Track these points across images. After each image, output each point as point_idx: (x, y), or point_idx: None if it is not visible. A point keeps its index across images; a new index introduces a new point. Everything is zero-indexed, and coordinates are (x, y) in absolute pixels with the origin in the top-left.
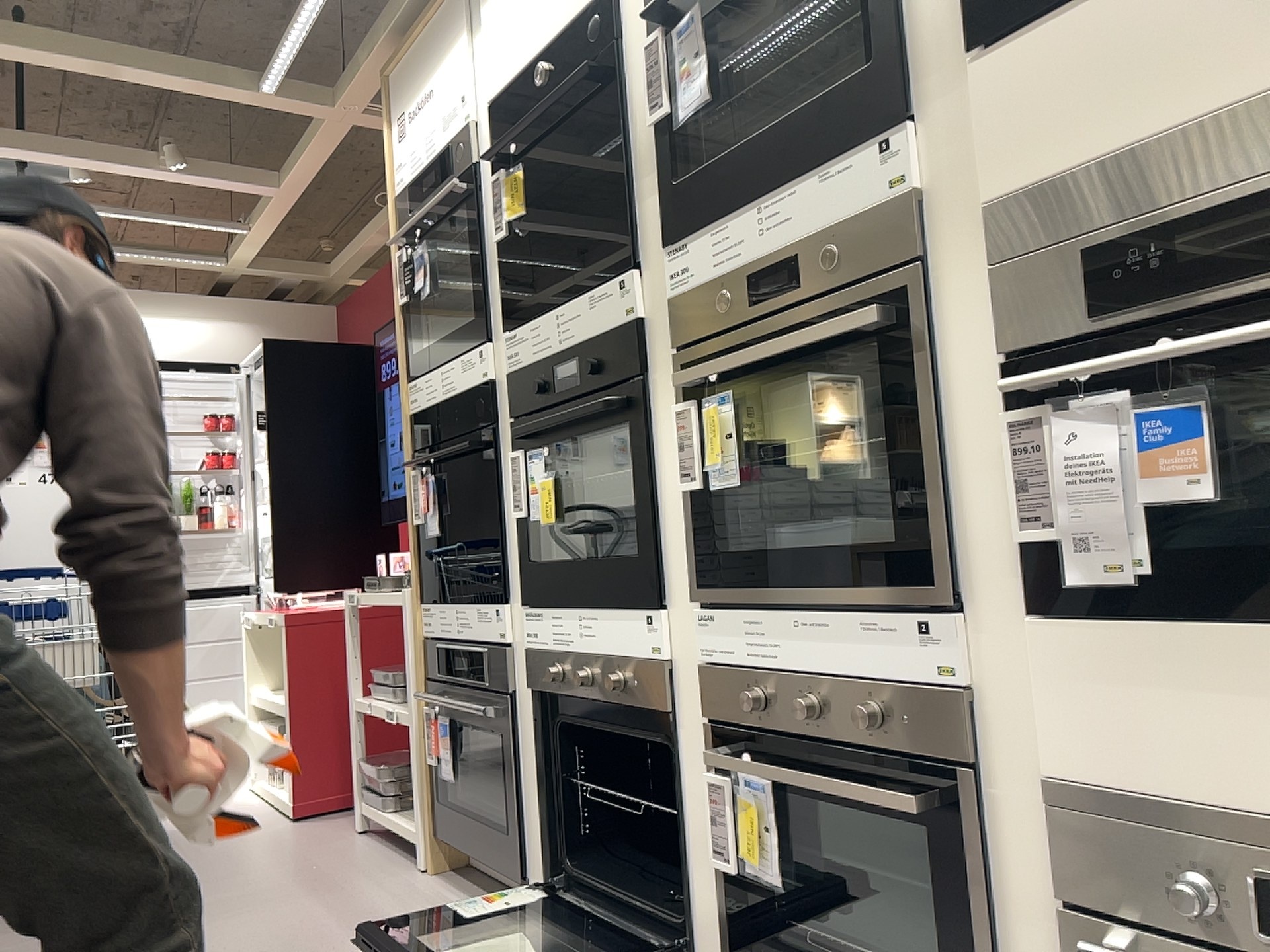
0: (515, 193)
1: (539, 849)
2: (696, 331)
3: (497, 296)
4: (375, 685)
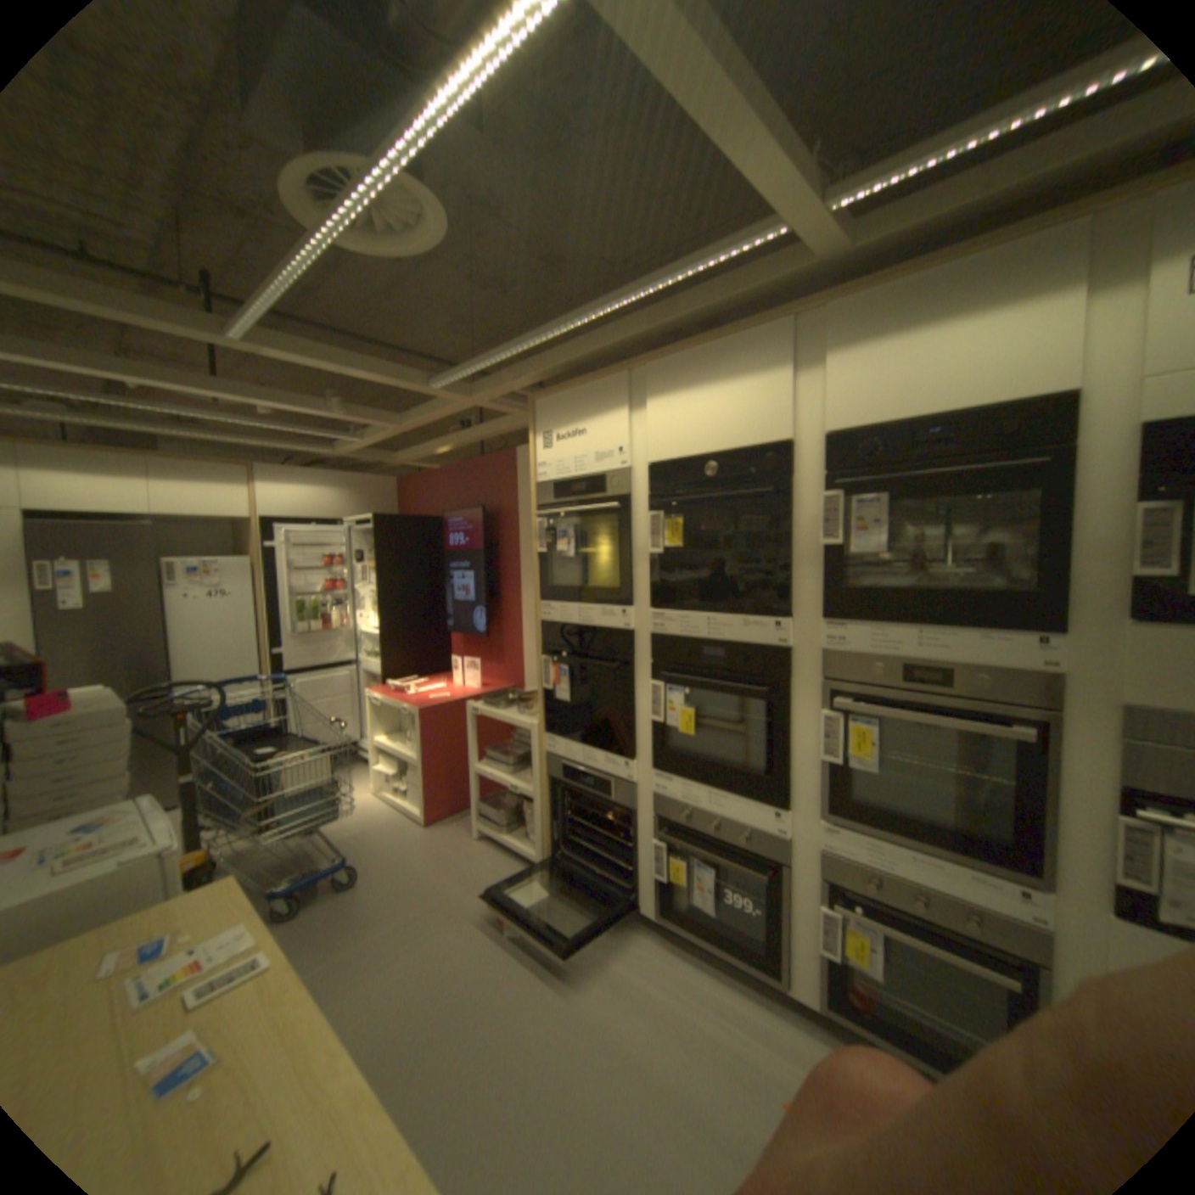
0: (676, 533)
1: (653, 897)
2: (848, 678)
3: (642, 583)
4: (489, 762)
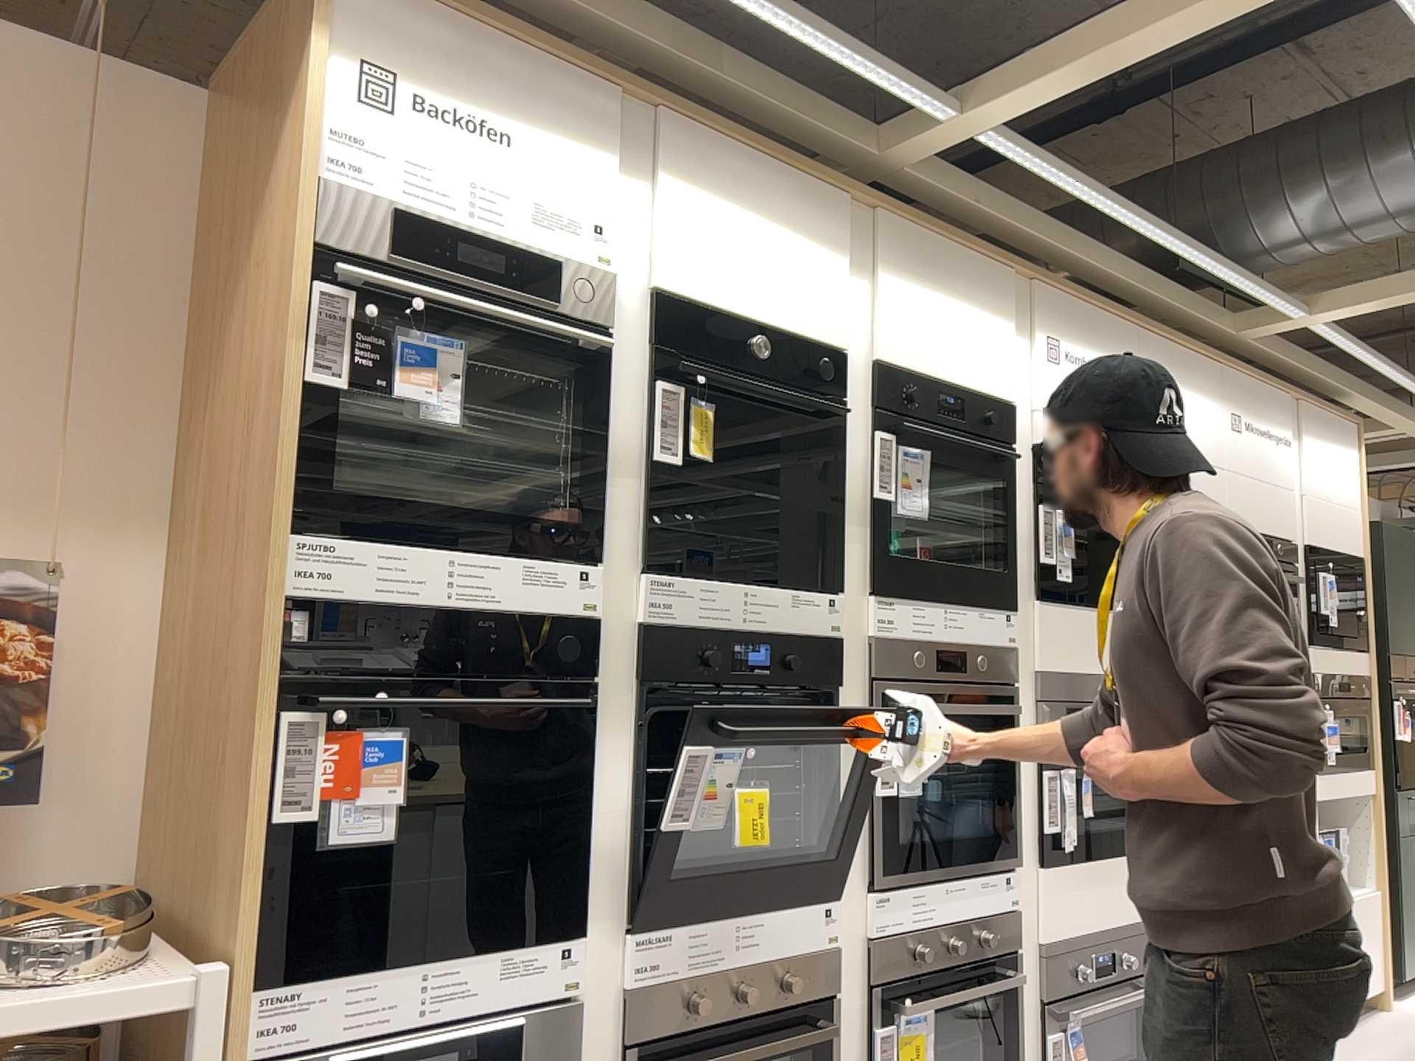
0: (711, 437)
1: None
2: (888, 667)
3: (627, 517)
4: None
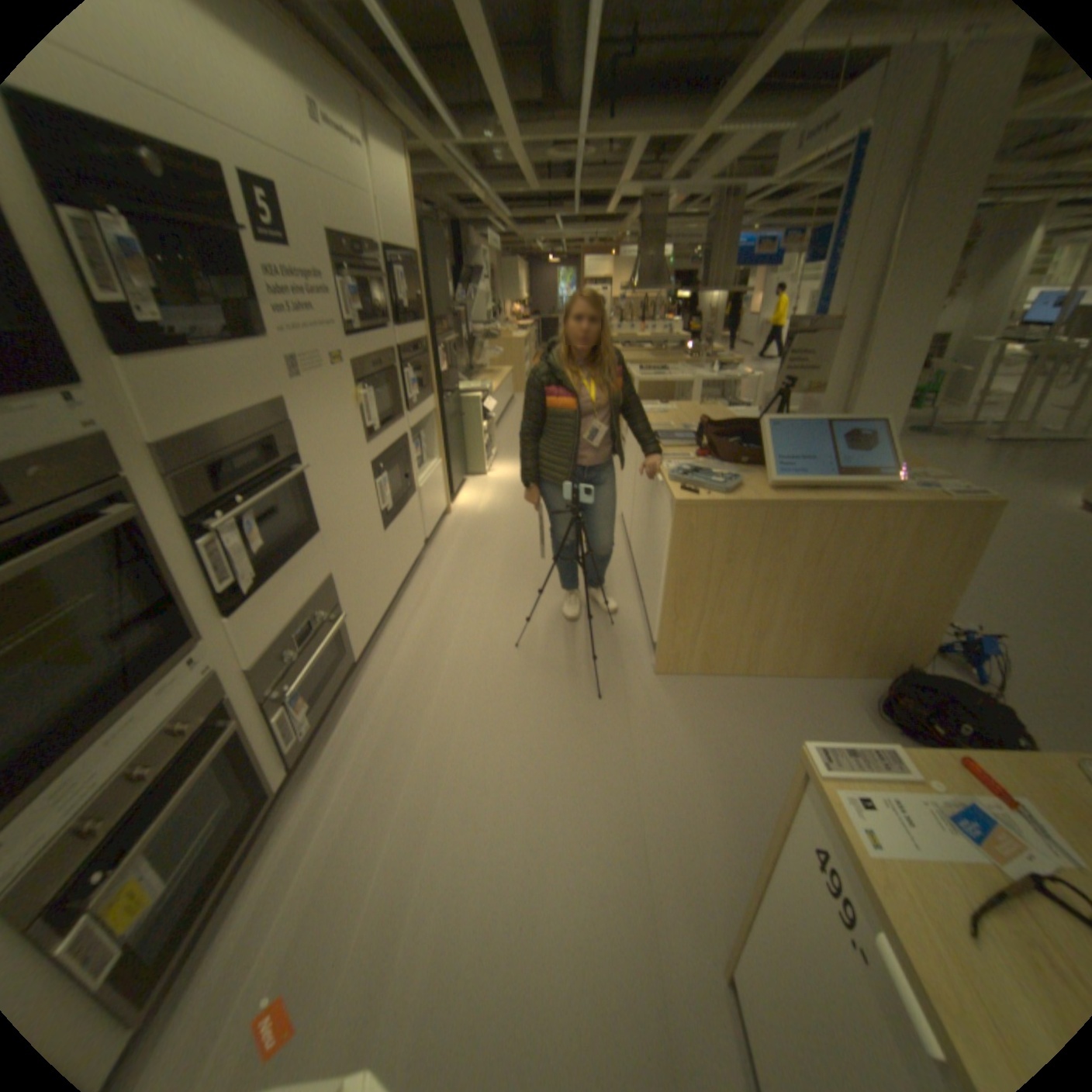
0: None
1: None
2: None
3: None
4: None
